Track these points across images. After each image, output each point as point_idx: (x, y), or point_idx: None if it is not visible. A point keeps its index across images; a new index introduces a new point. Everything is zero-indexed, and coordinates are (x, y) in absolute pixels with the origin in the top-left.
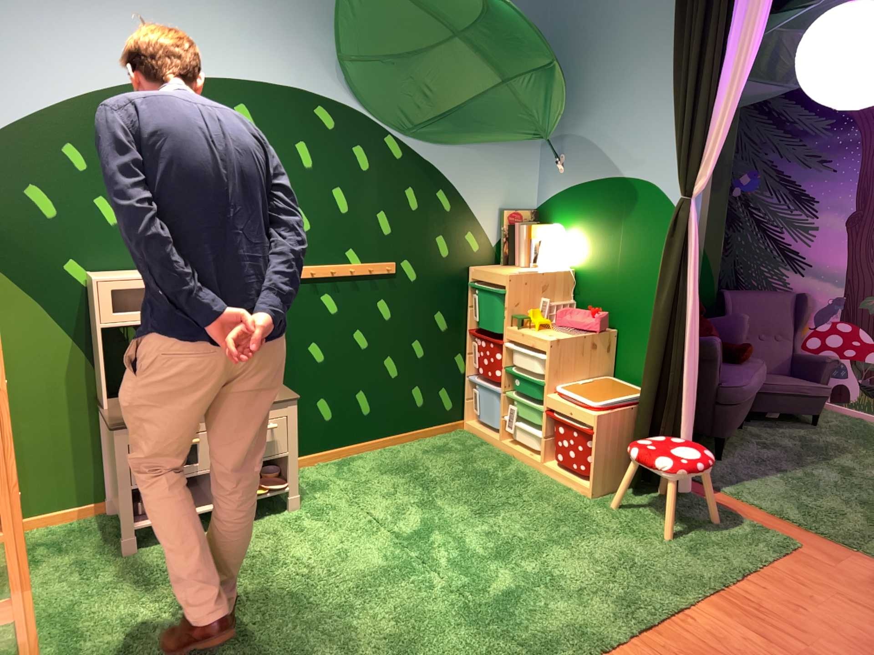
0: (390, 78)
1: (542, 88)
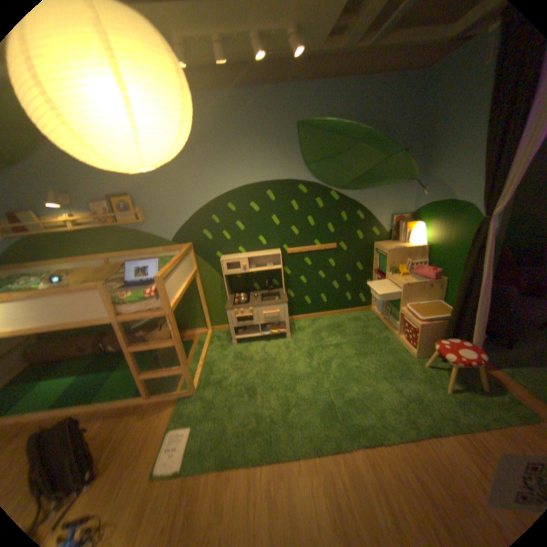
0: (329, 167)
1: (407, 159)
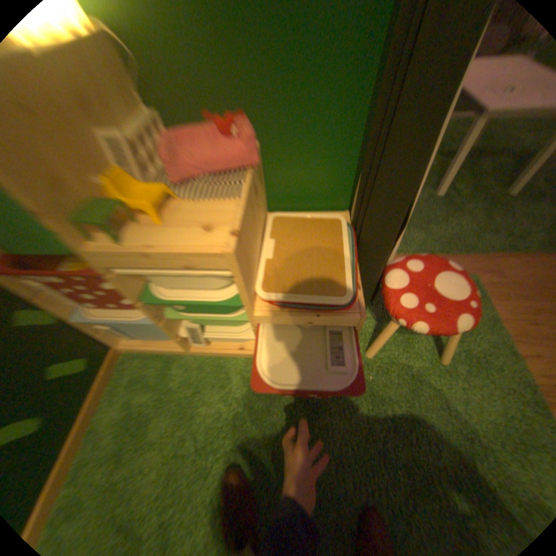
0: None
1: None
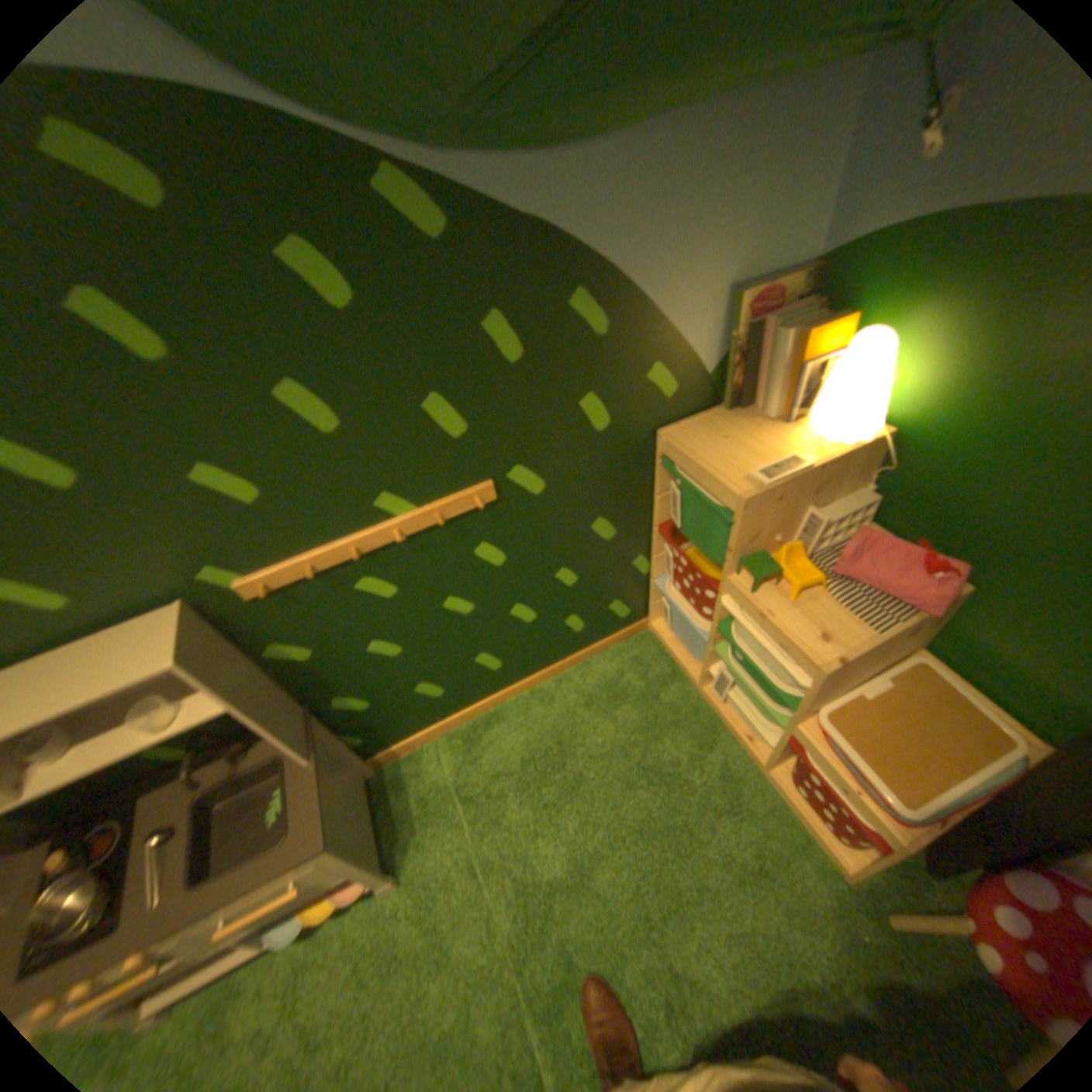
0: None
1: None
